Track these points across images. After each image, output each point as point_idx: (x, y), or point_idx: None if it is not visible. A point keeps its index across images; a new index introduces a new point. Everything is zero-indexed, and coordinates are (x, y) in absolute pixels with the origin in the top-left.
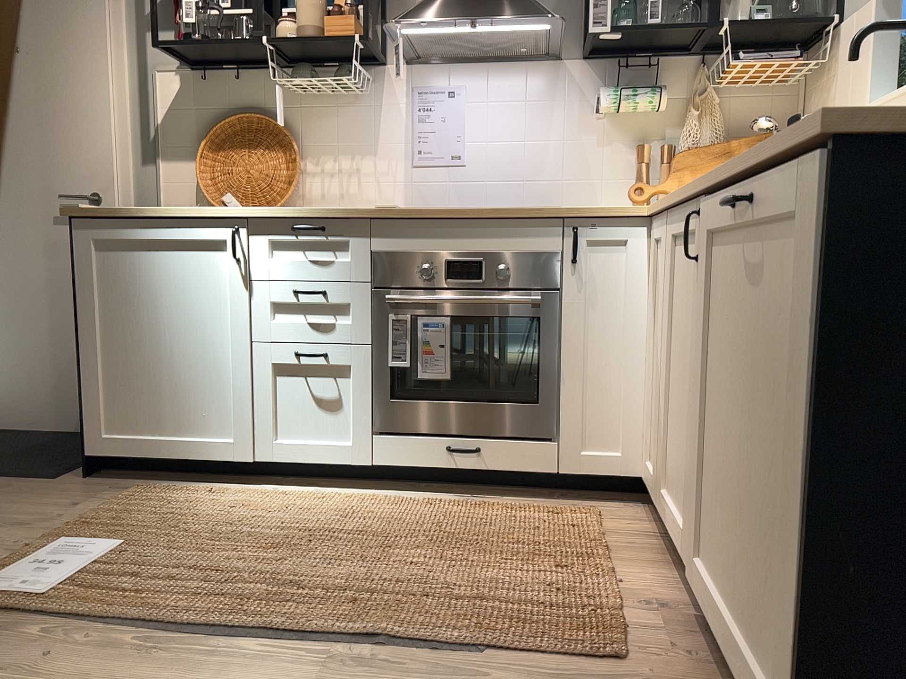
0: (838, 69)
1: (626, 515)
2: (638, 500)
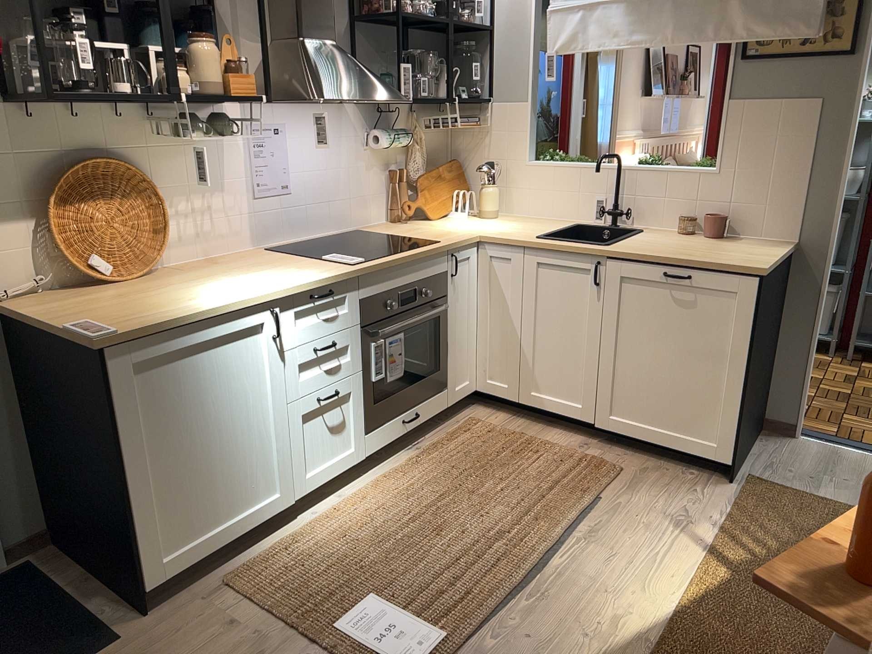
0: (495, 129)
1: (483, 414)
2: (466, 404)
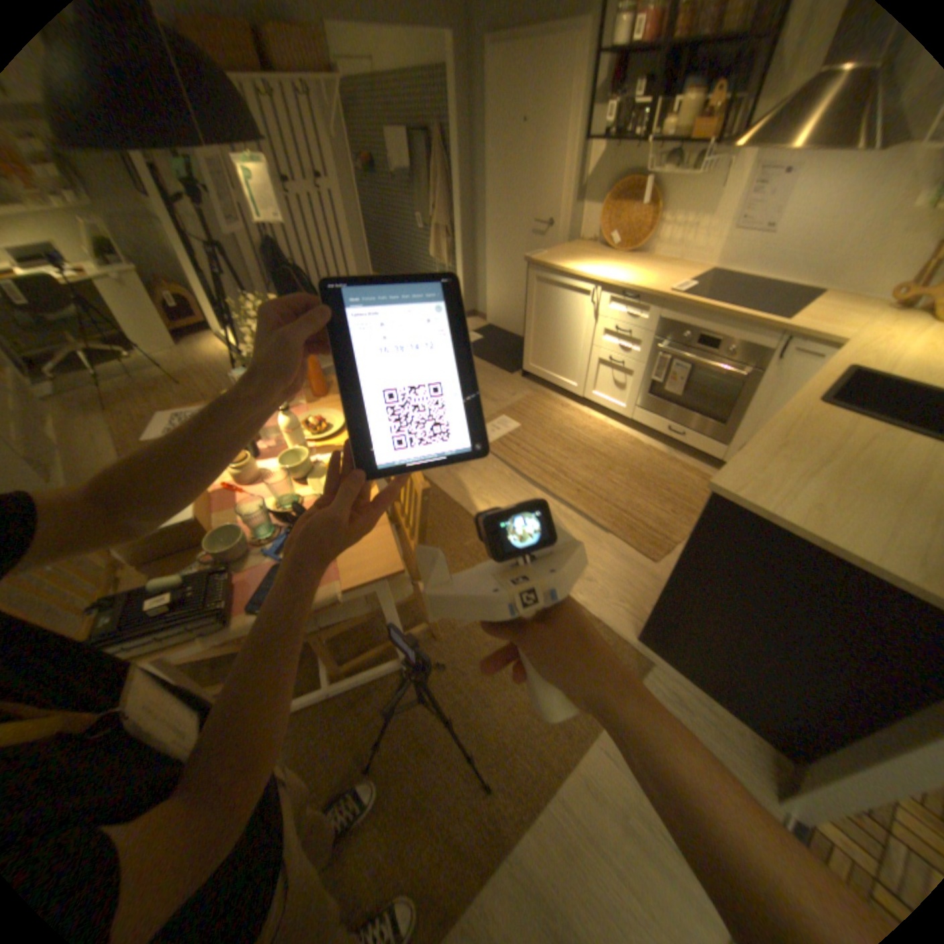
0: None
1: None
2: None
